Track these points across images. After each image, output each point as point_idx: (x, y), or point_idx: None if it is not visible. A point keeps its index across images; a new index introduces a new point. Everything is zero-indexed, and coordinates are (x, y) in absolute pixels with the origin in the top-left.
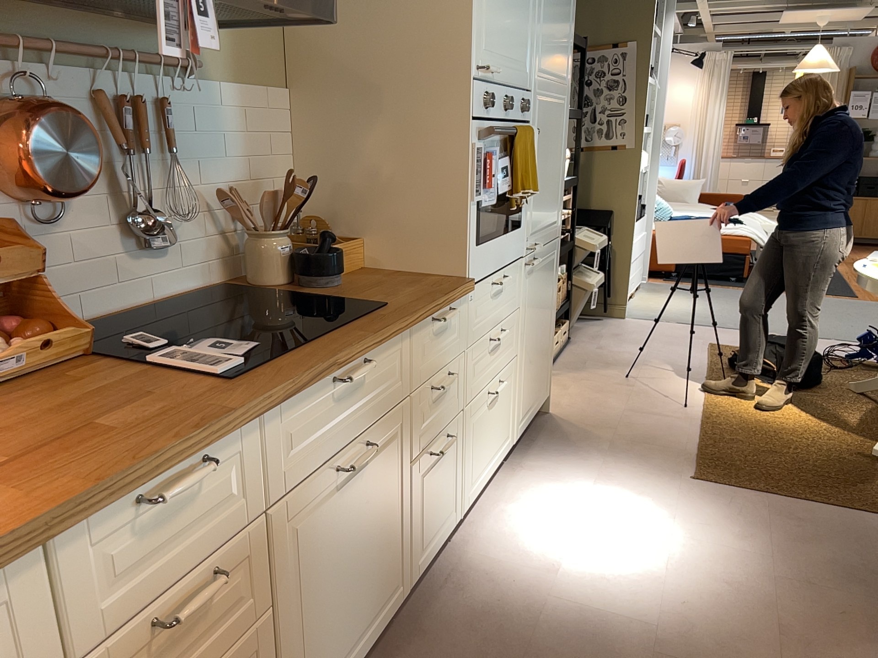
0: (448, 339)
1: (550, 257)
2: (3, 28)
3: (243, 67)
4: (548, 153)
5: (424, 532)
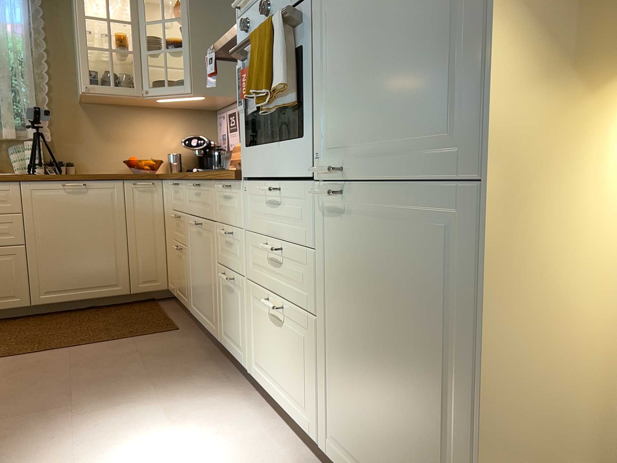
0: (232, 208)
1: (424, 219)
2: None
3: None
4: (377, 2)
5: (225, 324)
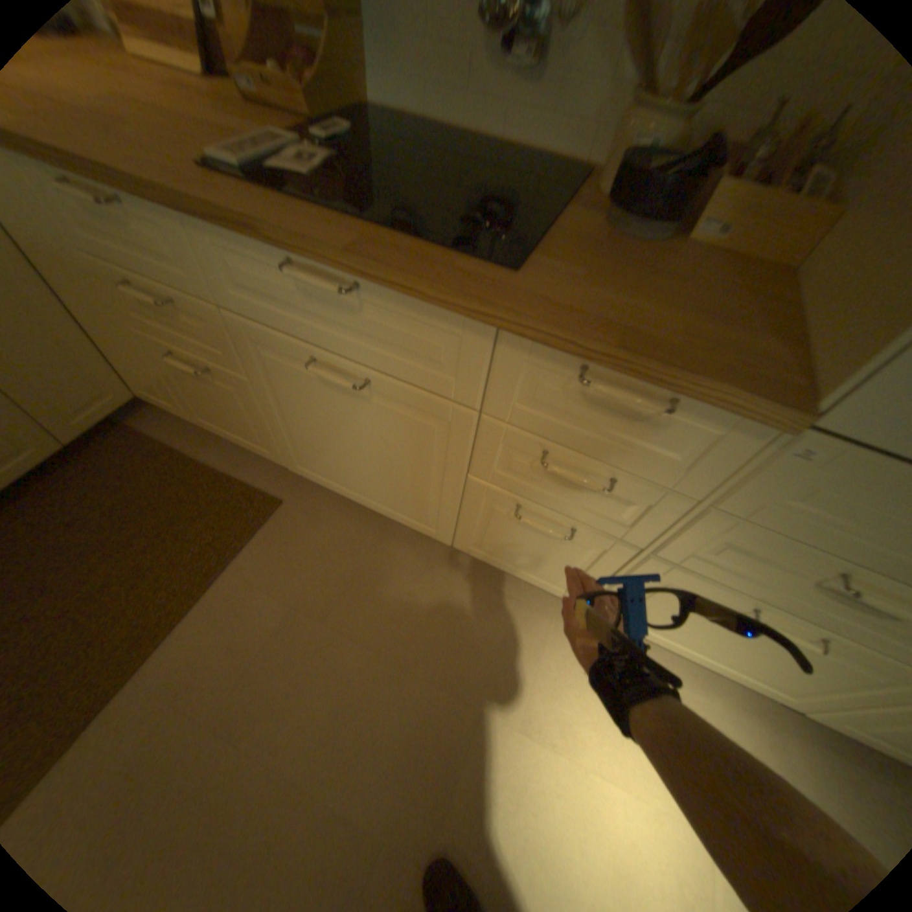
0: (640, 440)
1: None
2: None
3: None
4: None
5: (490, 544)
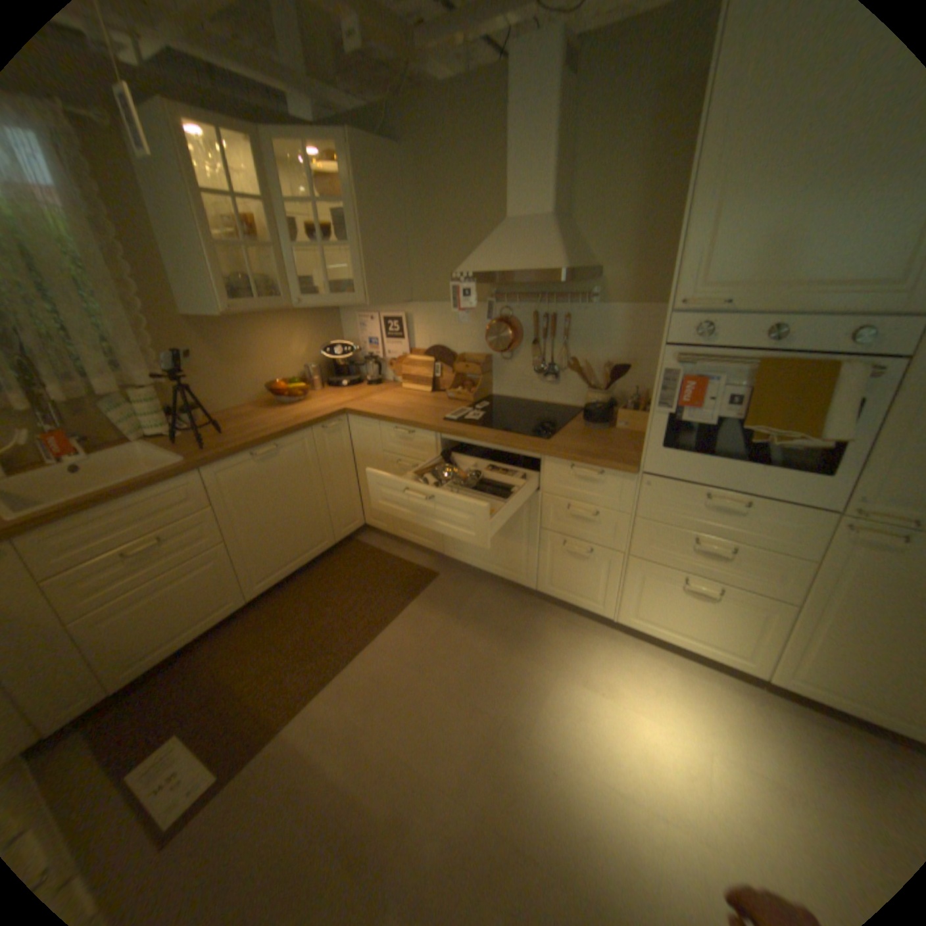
0: (599, 491)
1: None
2: (506, 291)
3: (638, 291)
4: None
5: (556, 579)
